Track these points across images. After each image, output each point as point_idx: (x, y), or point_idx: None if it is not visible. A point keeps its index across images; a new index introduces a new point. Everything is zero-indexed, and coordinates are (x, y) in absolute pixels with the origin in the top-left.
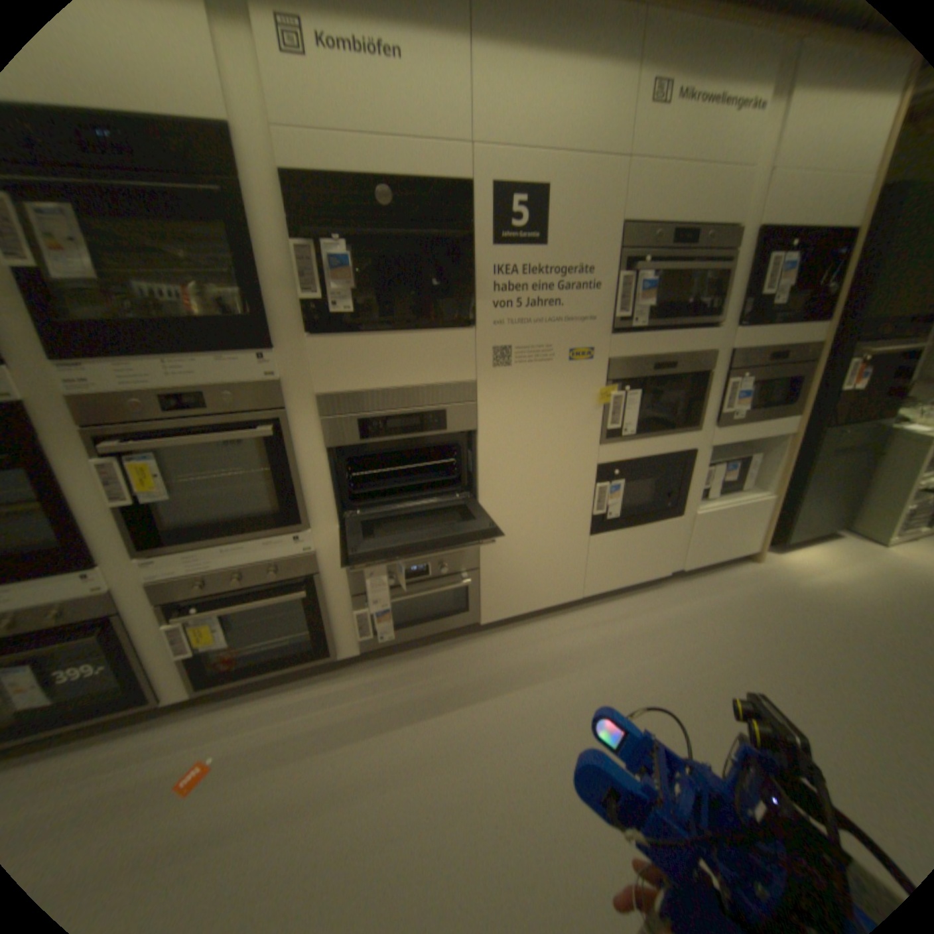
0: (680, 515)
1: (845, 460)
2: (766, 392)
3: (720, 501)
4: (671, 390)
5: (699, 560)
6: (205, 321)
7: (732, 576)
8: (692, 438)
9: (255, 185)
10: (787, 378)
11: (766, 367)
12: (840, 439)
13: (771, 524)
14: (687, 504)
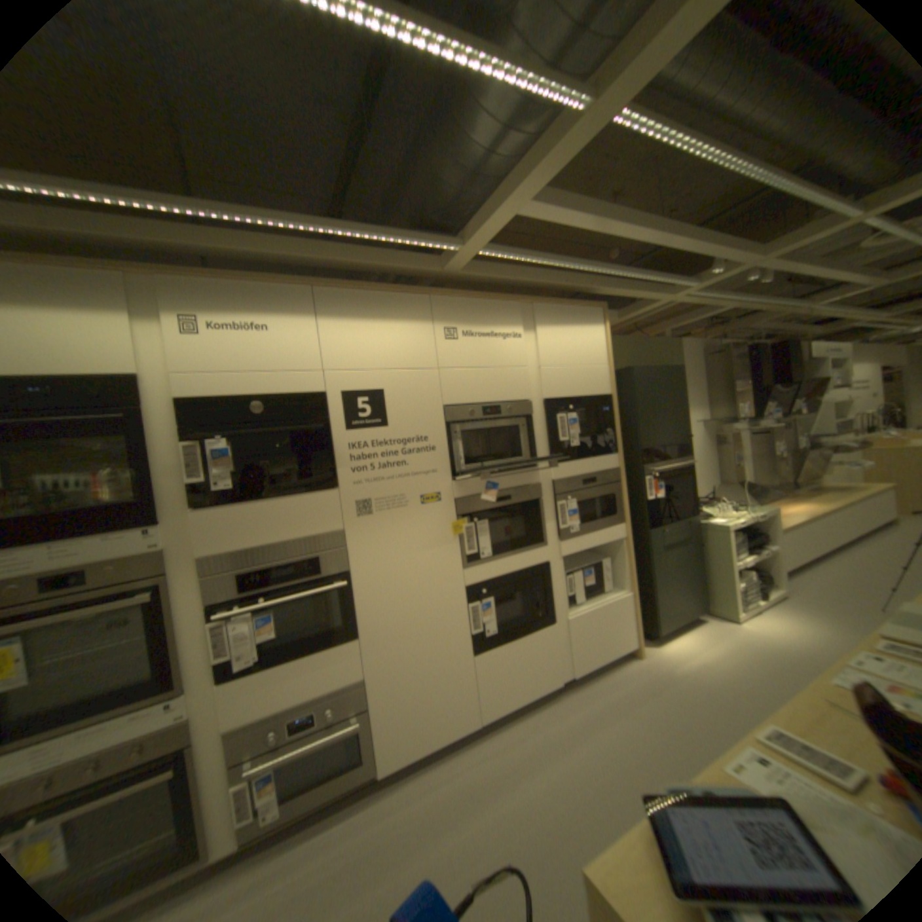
0: (552, 623)
1: (675, 553)
2: (589, 509)
3: (586, 604)
4: (511, 516)
5: (584, 665)
6: (96, 509)
7: (619, 676)
8: (541, 552)
9: (153, 409)
10: (601, 496)
11: (582, 490)
12: (663, 537)
13: (636, 619)
14: (555, 611)
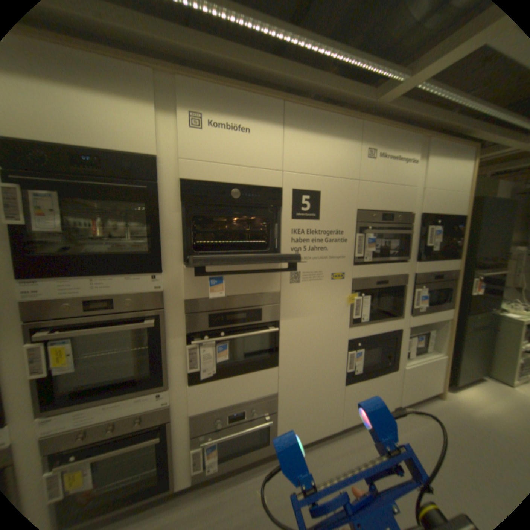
0: (397, 371)
1: (480, 334)
2: (435, 296)
3: (417, 360)
4: (386, 295)
5: (410, 399)
6: (123, 256)
7: (430, 410)
8: (400, 323)
9: (166, 185)
10: (444, 289)
11: (433, 283)
12: (476, 322)
13: (447, 374)
14: (400, 363)
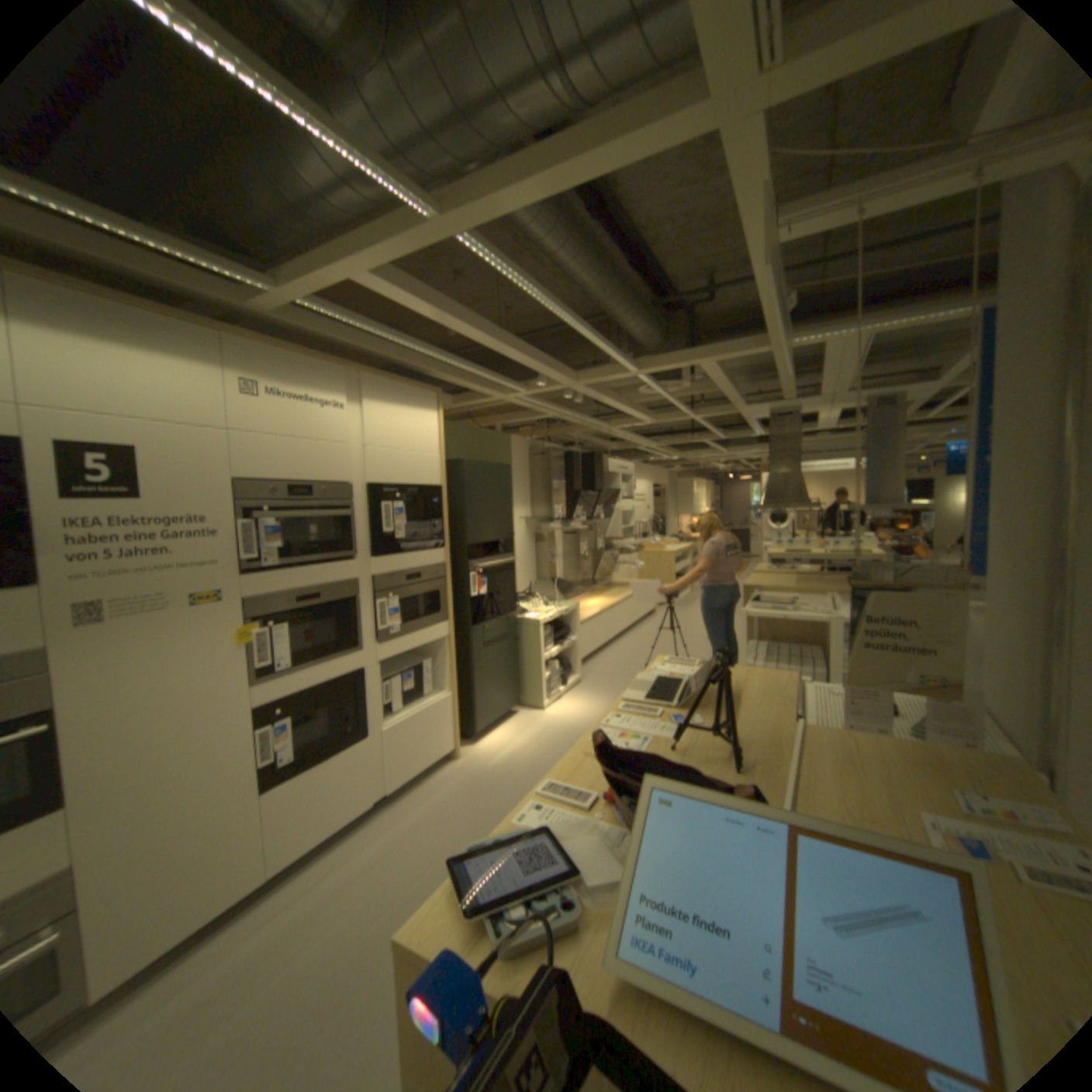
0: (364, 738)
1: (493, 649)
2: (413, 607)
3: (403, 712)
4: (321, 618)
5: (398, 778)
6: None
7: (433, 782)
8: (355, 659)
9: None
10: (425, 593)
11: (406, 587)
12: (483, 634)
13: (454, 719)
14: (368, 724)
